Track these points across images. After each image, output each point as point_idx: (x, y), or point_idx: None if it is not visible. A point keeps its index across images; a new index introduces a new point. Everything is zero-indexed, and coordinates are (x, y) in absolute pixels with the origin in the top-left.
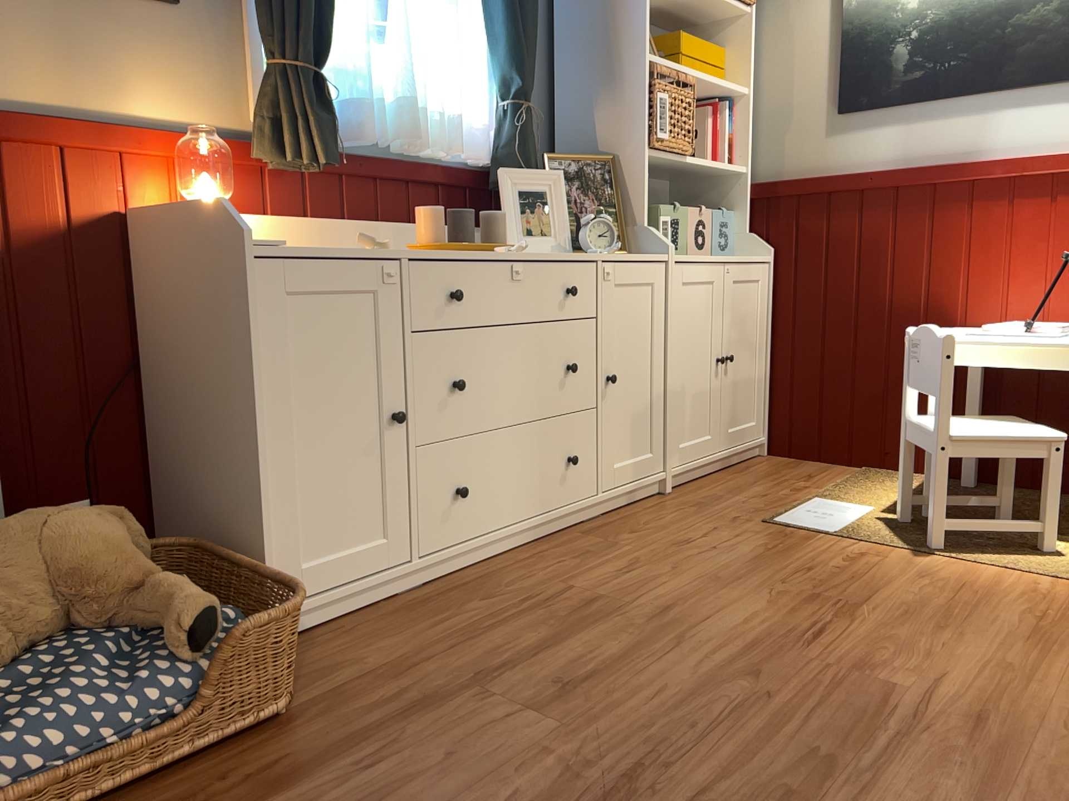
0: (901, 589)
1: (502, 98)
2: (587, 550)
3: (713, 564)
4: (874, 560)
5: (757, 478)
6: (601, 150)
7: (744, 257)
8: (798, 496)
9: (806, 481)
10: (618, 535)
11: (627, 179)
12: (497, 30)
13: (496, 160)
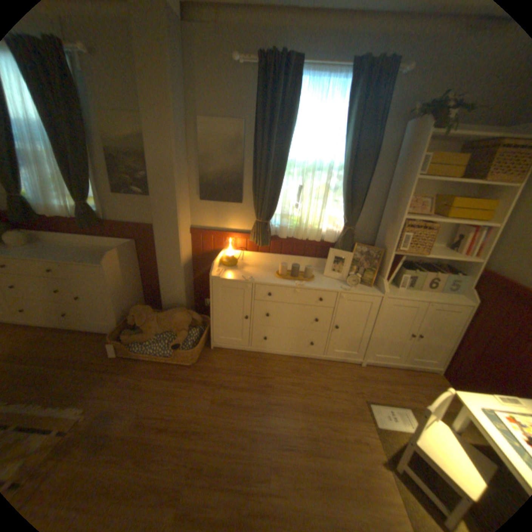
0: (345, 468)
1: (343, 223)
2: (299, 370)
3: (316, 403)
4: (364, 451)
5: (411, 384)
6: (384, 245)
7: (455, 301)
8: (406, 405)
9: (427, 401)
10: (316, 372)
11: (386, 260)
12: (343, 202)
13: (337, 242)
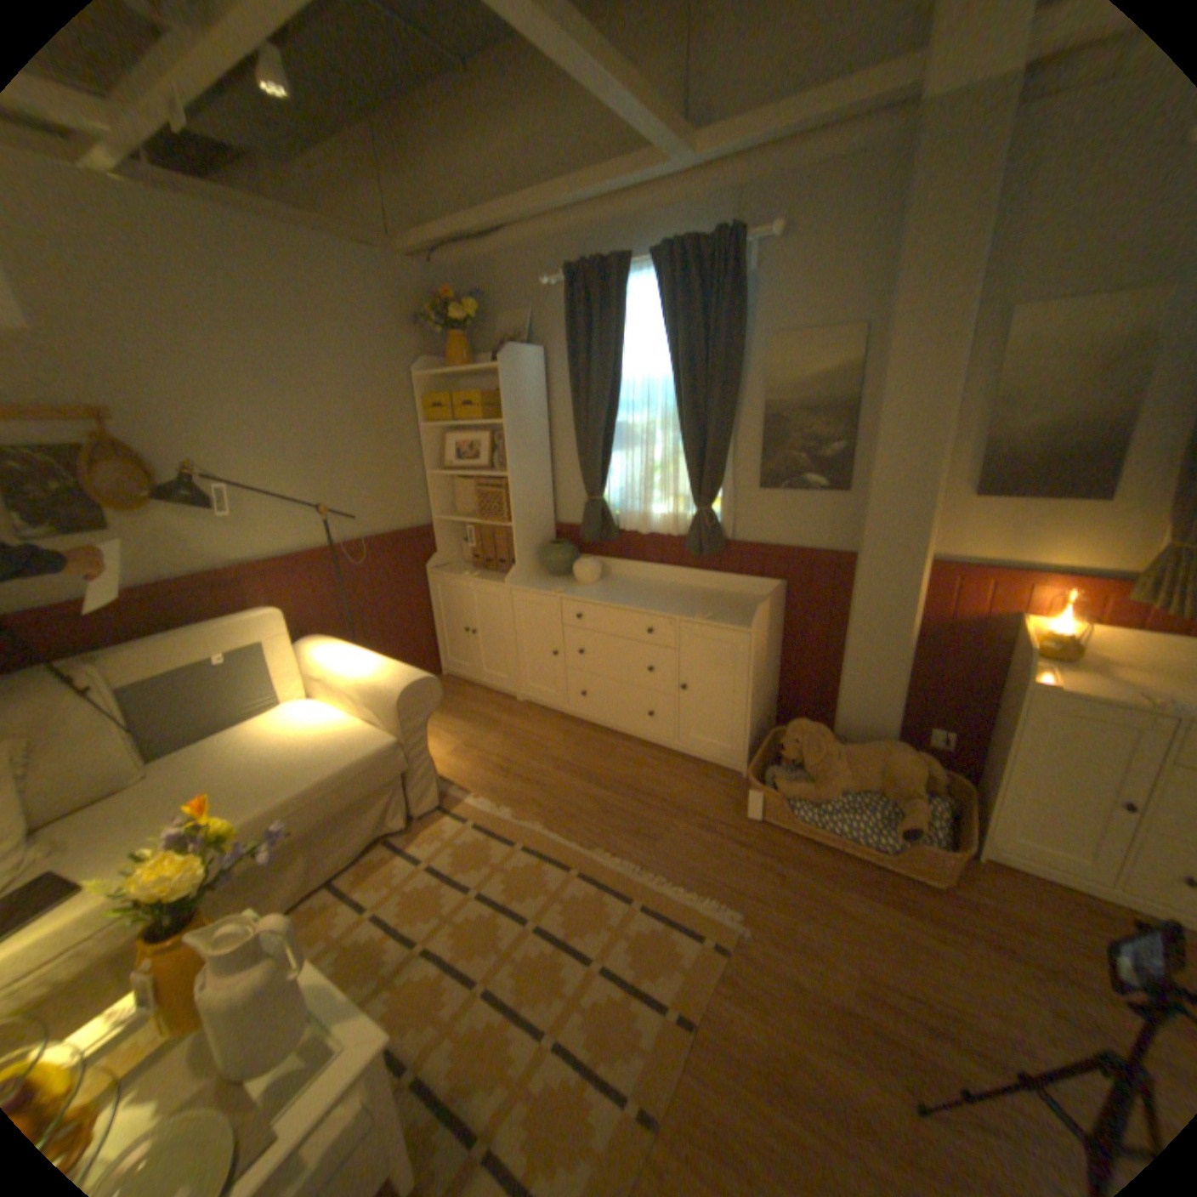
0: None
1: None
2: None
3: None
4: None
5: None
6: None
7: None
8: None
9: None
10: None
11: None
12: None
13: None
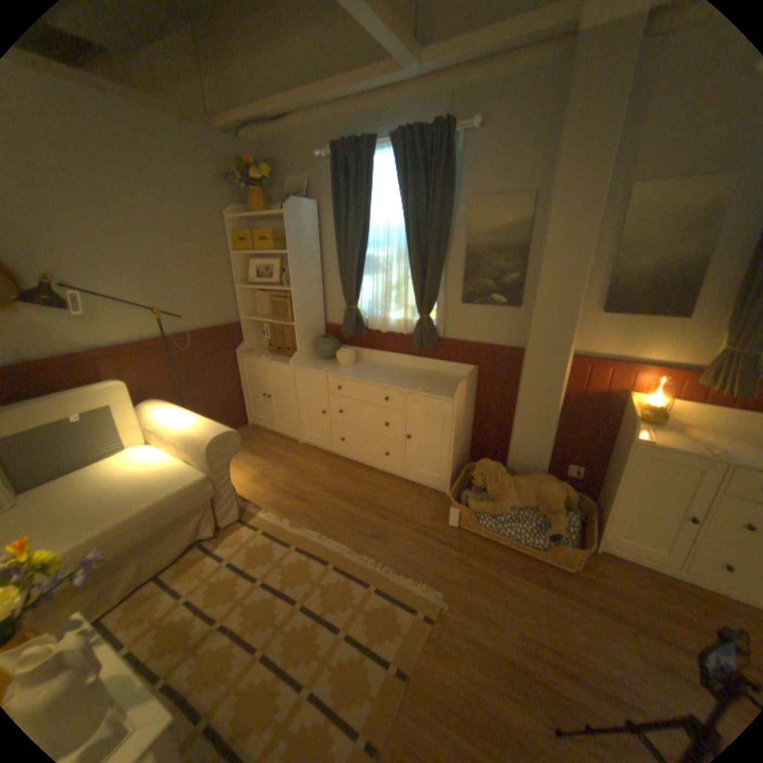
0: None
1: None
2: None
3: None
4: None
5: None
6: None
7: None
8: None
9: None
10: None
11: None
12: None
13: None
